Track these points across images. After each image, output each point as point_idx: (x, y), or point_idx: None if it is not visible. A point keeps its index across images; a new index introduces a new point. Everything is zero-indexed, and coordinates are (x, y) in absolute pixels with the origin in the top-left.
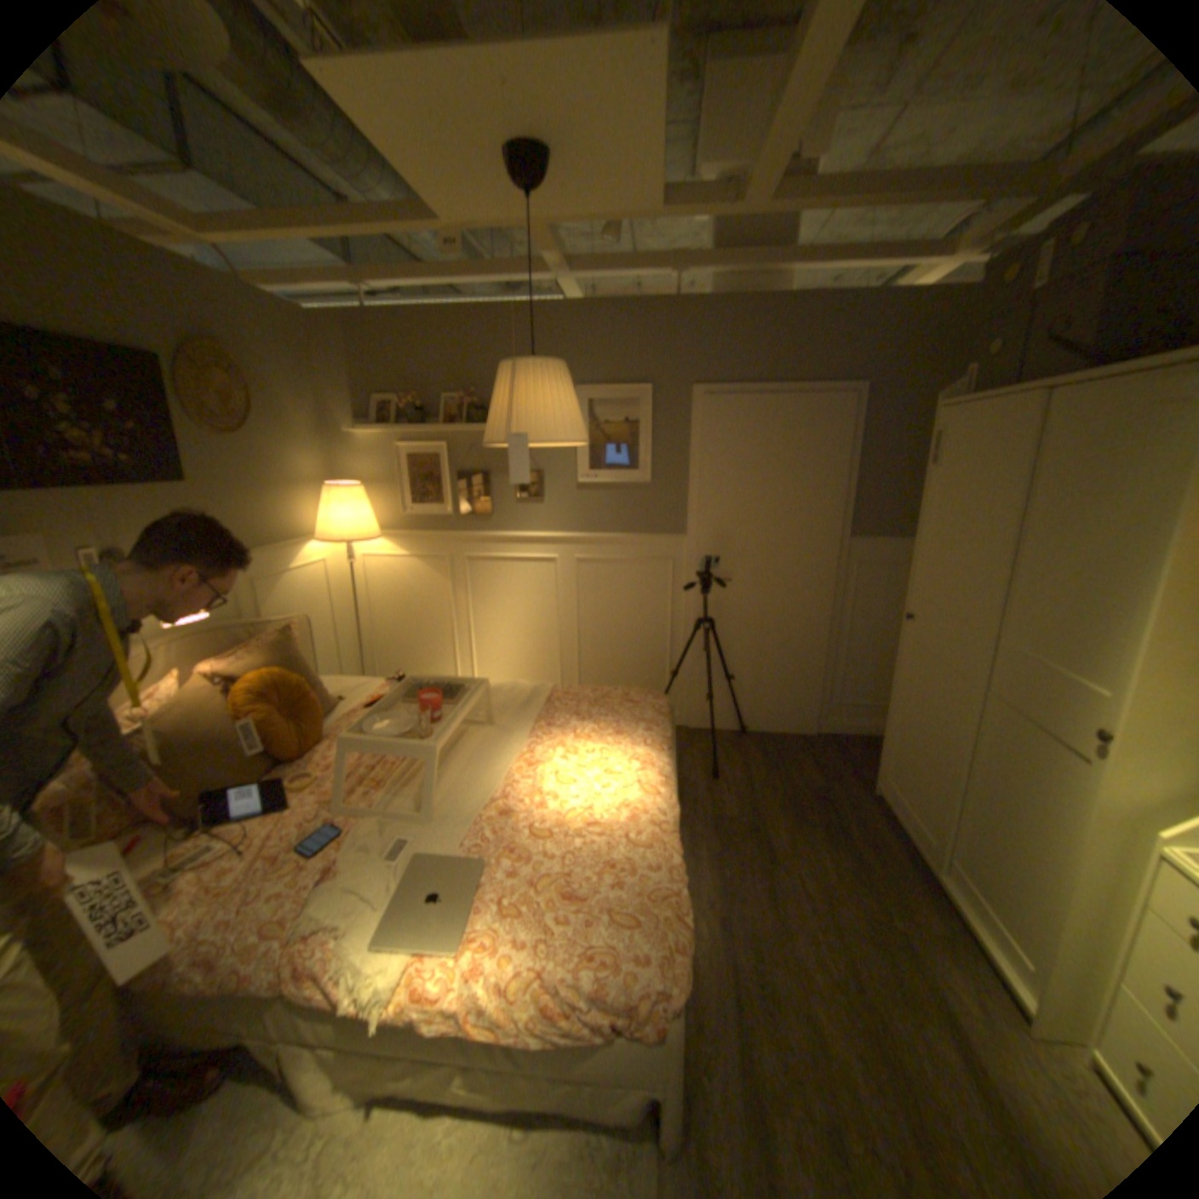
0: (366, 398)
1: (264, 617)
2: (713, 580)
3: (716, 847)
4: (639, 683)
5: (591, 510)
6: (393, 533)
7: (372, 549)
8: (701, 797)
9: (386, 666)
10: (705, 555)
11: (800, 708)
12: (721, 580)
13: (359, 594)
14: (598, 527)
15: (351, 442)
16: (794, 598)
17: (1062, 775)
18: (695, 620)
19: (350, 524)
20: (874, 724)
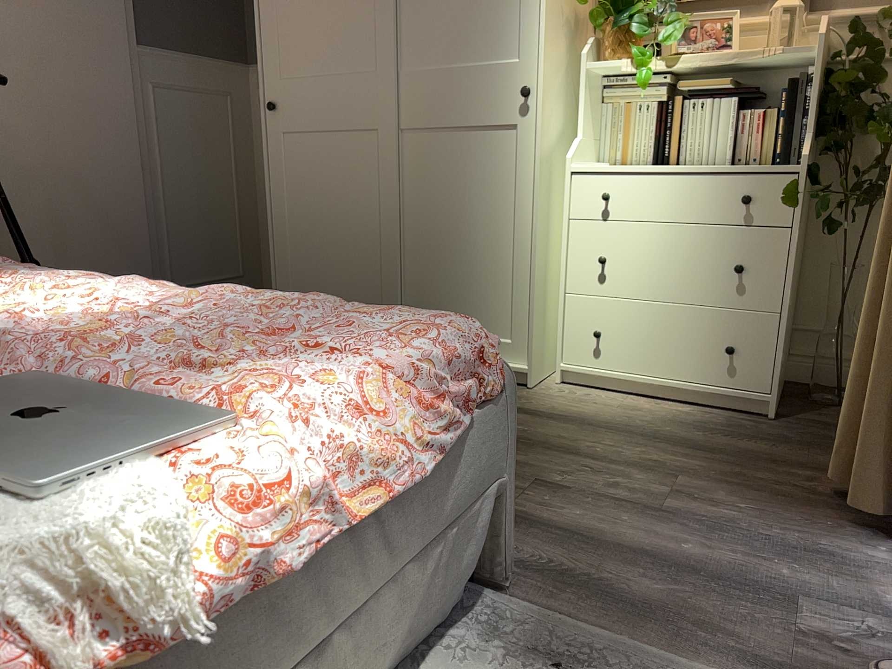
0: None
1: None
2: None
3: None
4: None
5: None
6: None
7: None
8: None
9: None
10: None
11: None
12: None
13: None
14: None
15: None
16: (90, 130)
17: (490, 156)
18: None
19: None
20: None
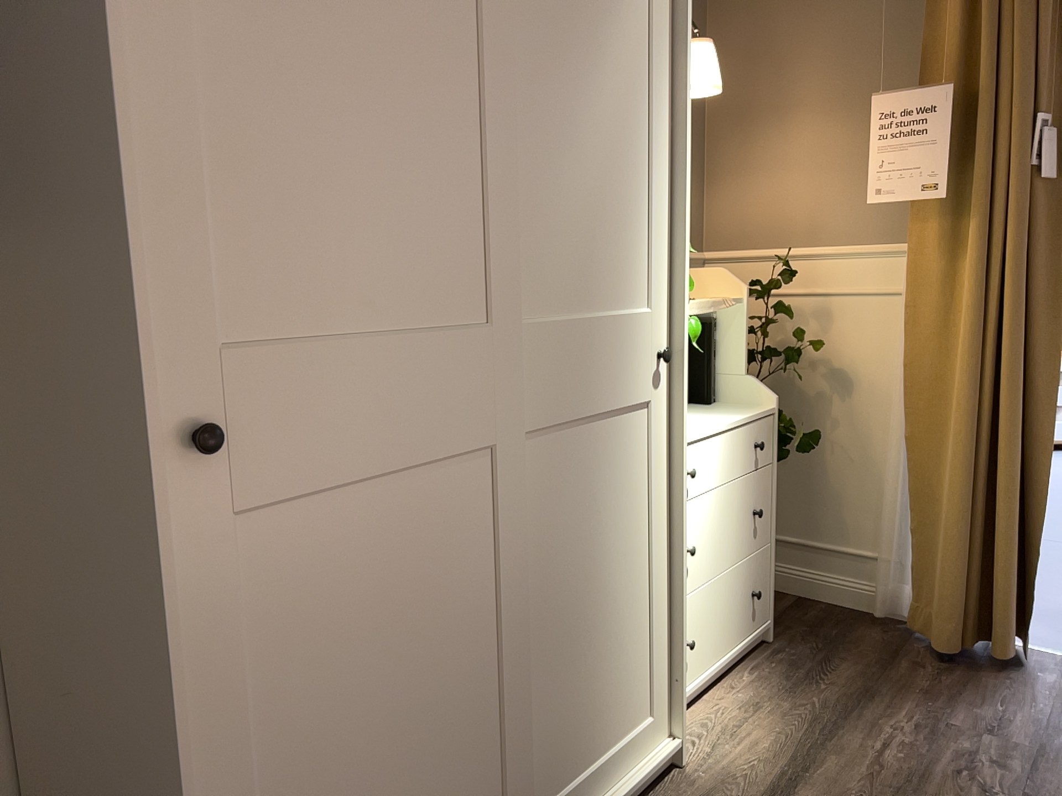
0: None
1: None
2: None
3: None
4: None
5: None
6: None
7: None
8: None
9: None
10: None
11: None
12: None
13: None
14: None
15: None
16: None
17: (627, 453)
18: None
19: None
20: None
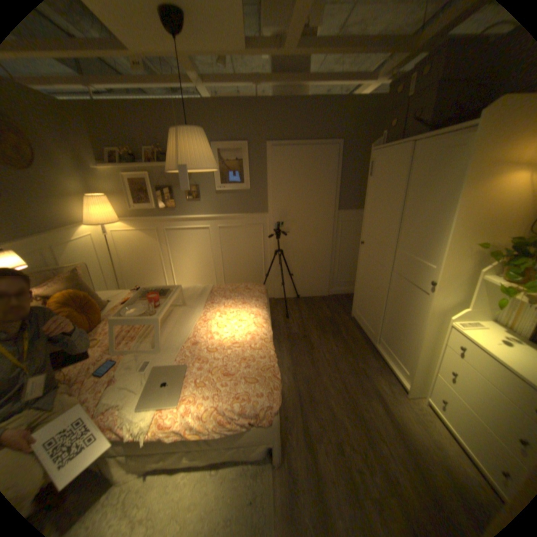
0: (101, 148)
1: (60, 264)
2: (281, 232)
3: (288, 345)
4: (252, 280)
5: (223, 202)
6: (125, 218)
7: (115, 226)
8: (281, 326)
9: (130, 283)
10: (277, 221)
11: (320, 285)
12: (284, 232)
13: (111, 249)
14: (227, 210)
15: (96, 172)
16: (316, 238)
17: (418, 300)
18: (274, 250)
19: (101, 214)
20: (350, 288)
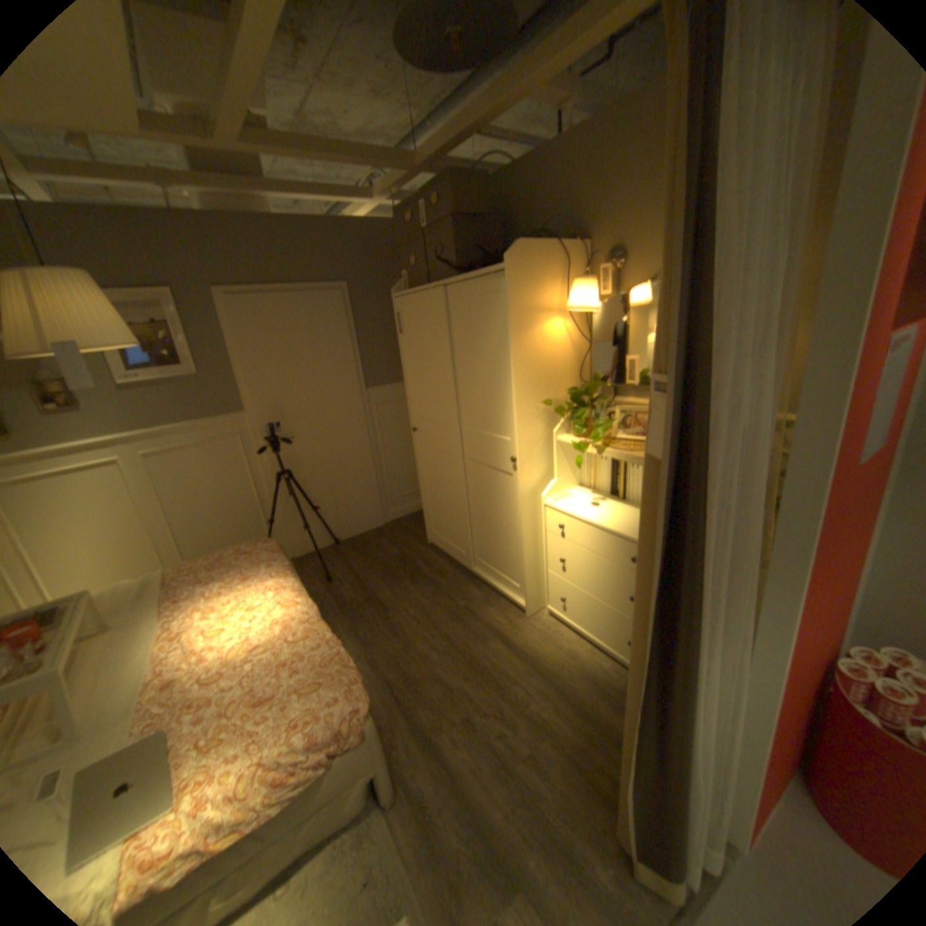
0: None
1: None
2: (278, 441)
3: (345, 623)
4: (241, 541)
5: (141, 406)
6: None
7: None
8: (322, 599)
9: None
10: (265, 423)
11: (368, 512)
12: (284, 439)
13: None
14: (153, 420)
15: None
16: (341, 439)
17: (502, 488)
18: (273, 475)
19: None
20: (413, 504)
